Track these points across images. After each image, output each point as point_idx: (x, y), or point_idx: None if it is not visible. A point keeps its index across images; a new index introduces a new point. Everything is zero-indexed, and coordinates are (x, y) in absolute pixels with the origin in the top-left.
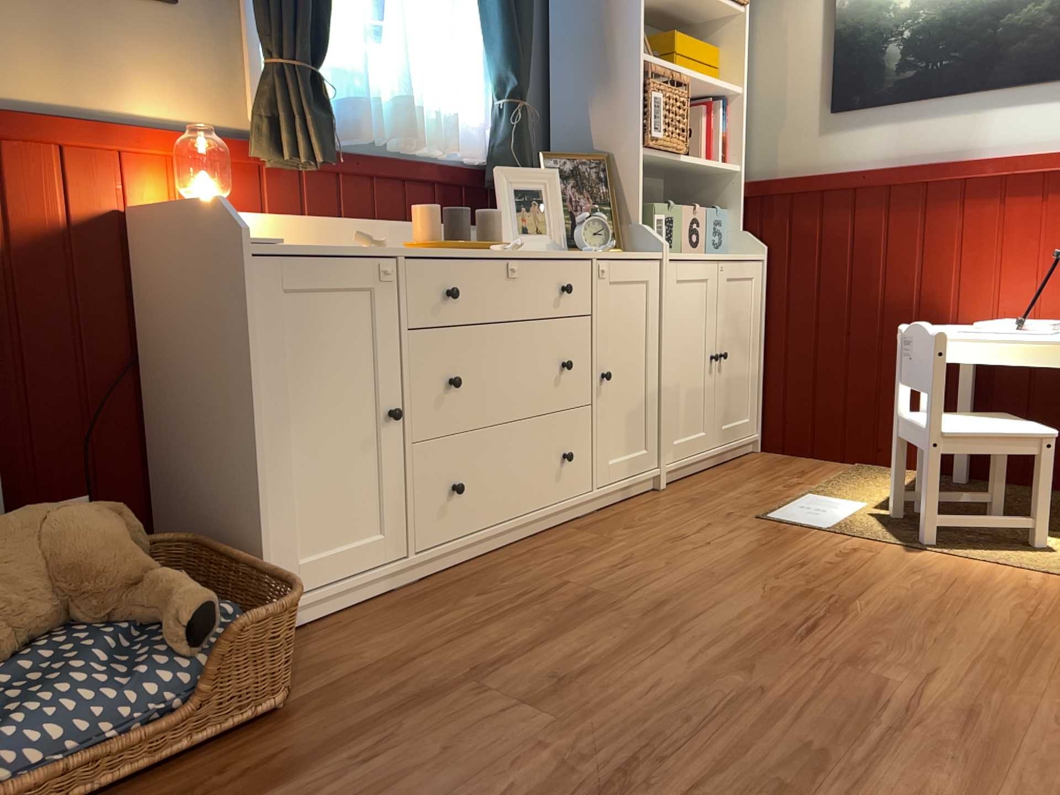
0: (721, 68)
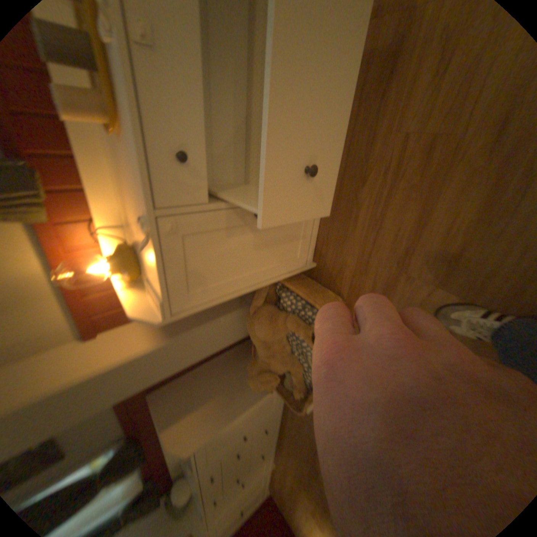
0: None
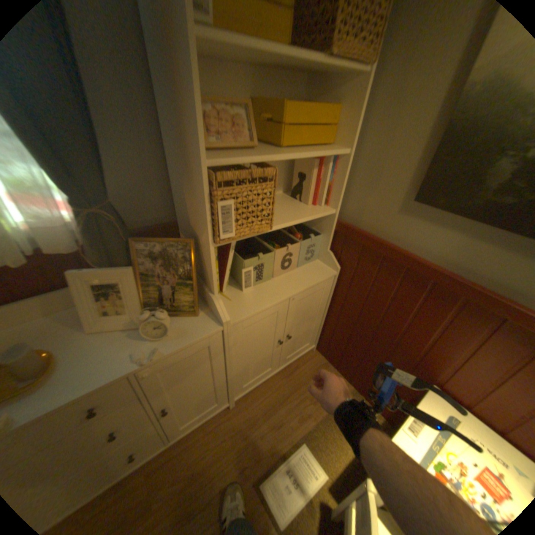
0: (341, 122)
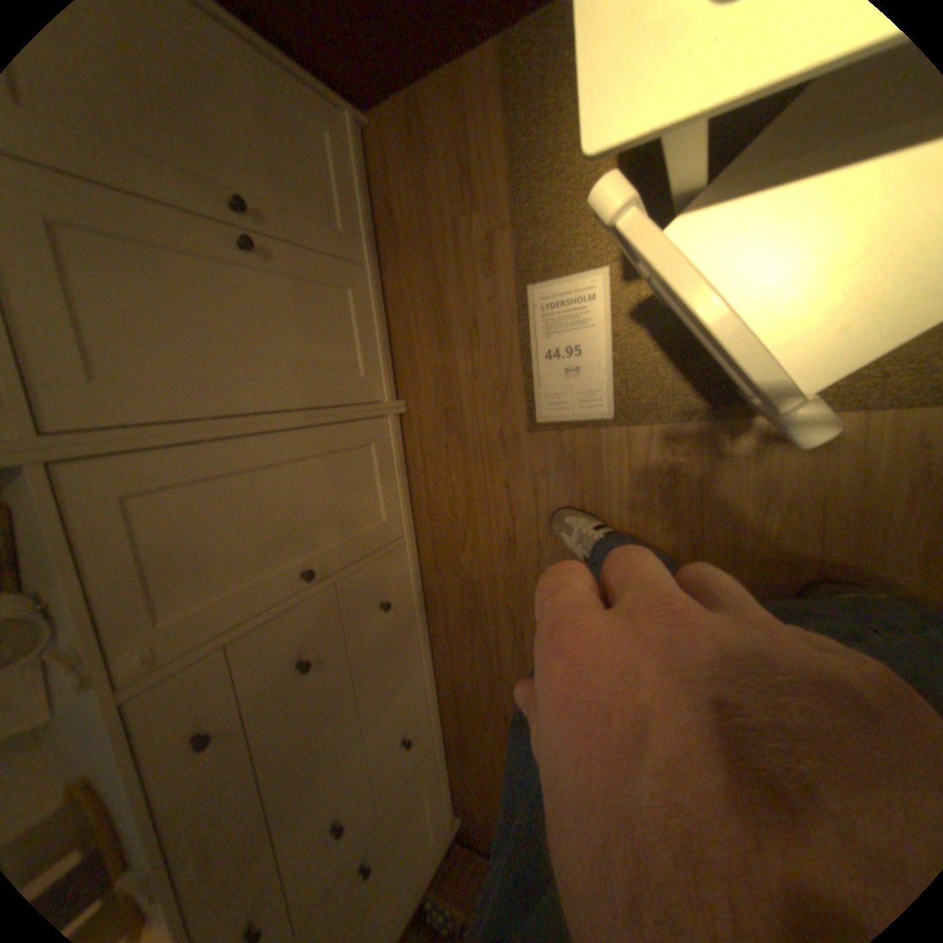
0: None
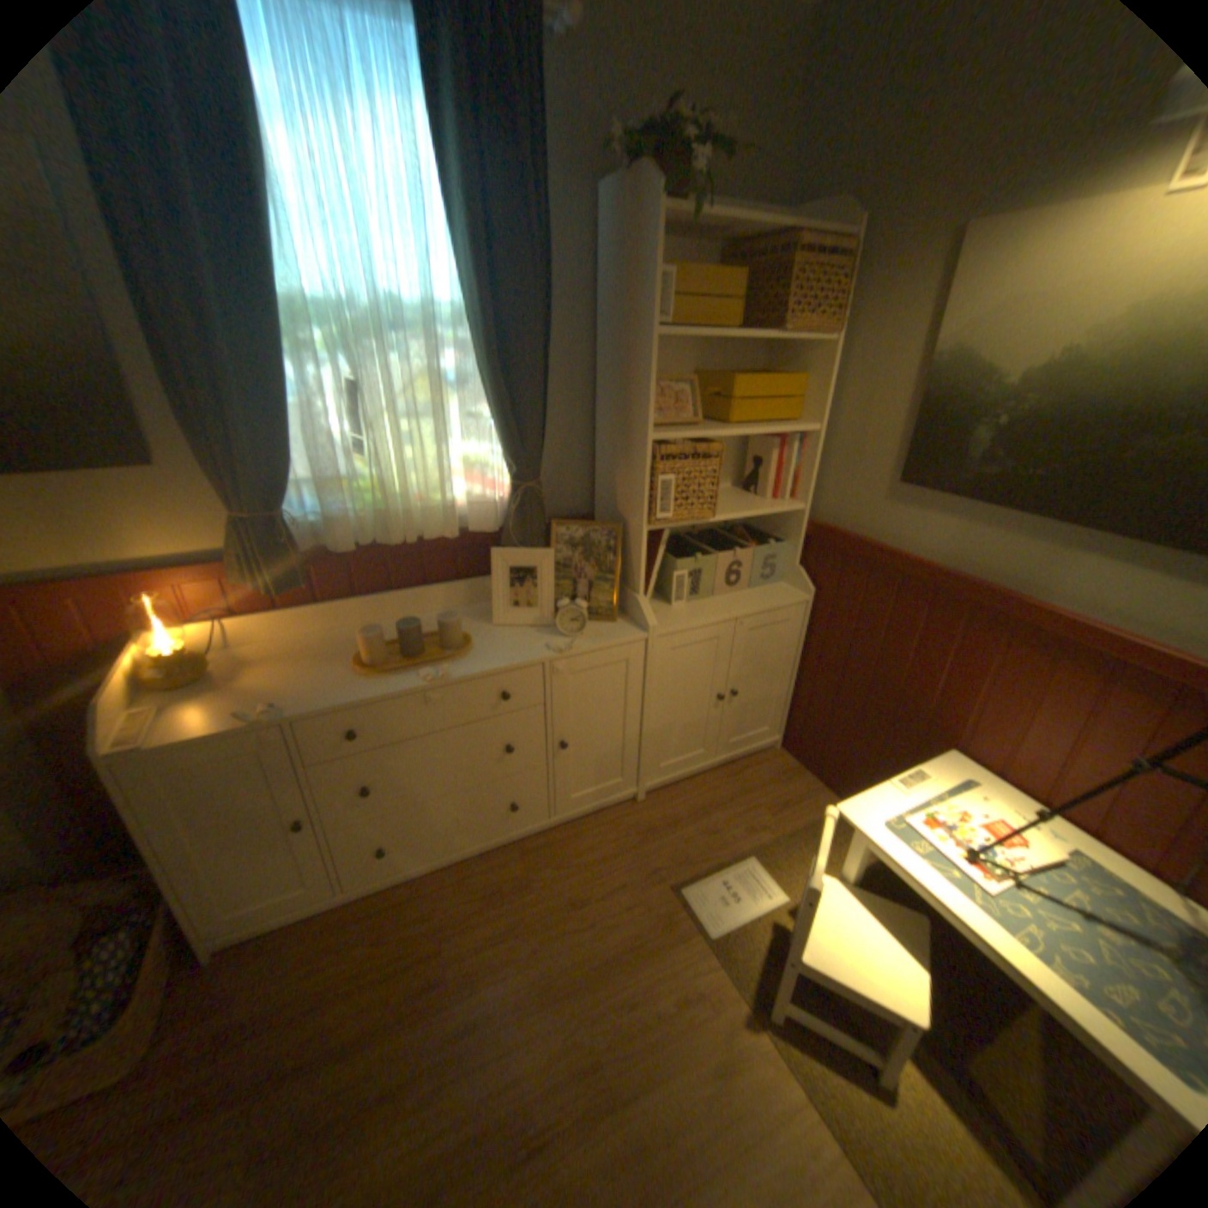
0: (807, 394)
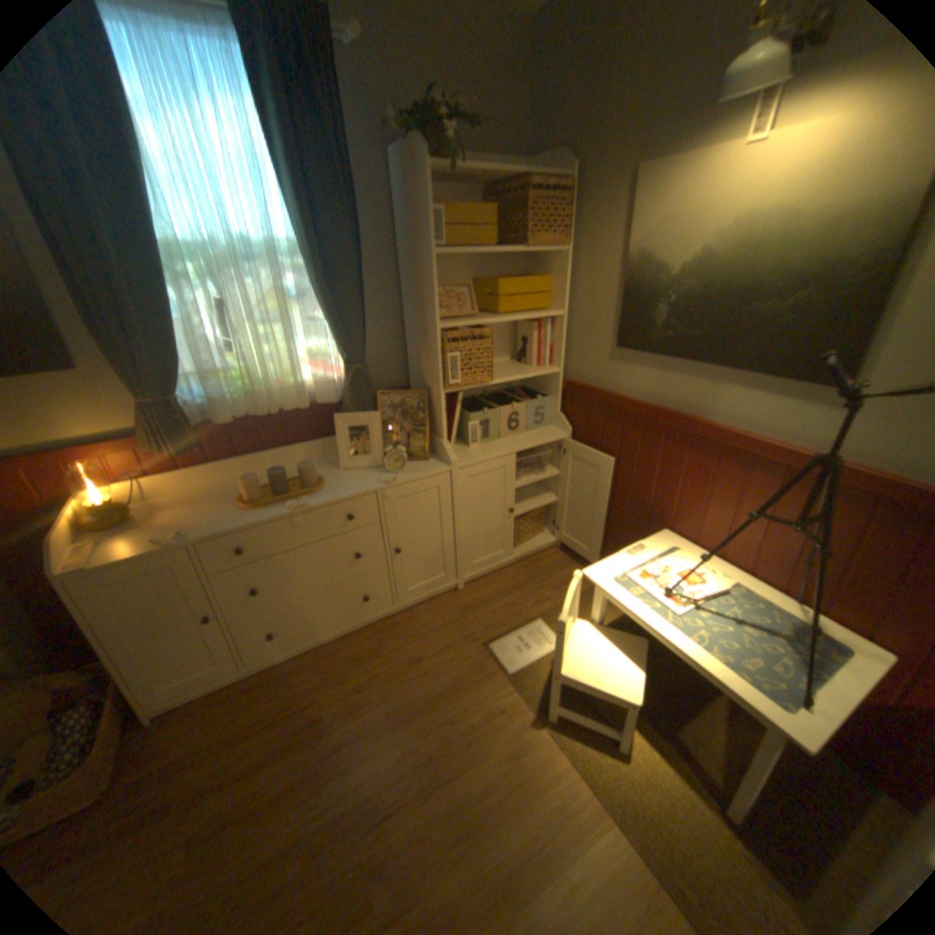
0: (553, 290)
